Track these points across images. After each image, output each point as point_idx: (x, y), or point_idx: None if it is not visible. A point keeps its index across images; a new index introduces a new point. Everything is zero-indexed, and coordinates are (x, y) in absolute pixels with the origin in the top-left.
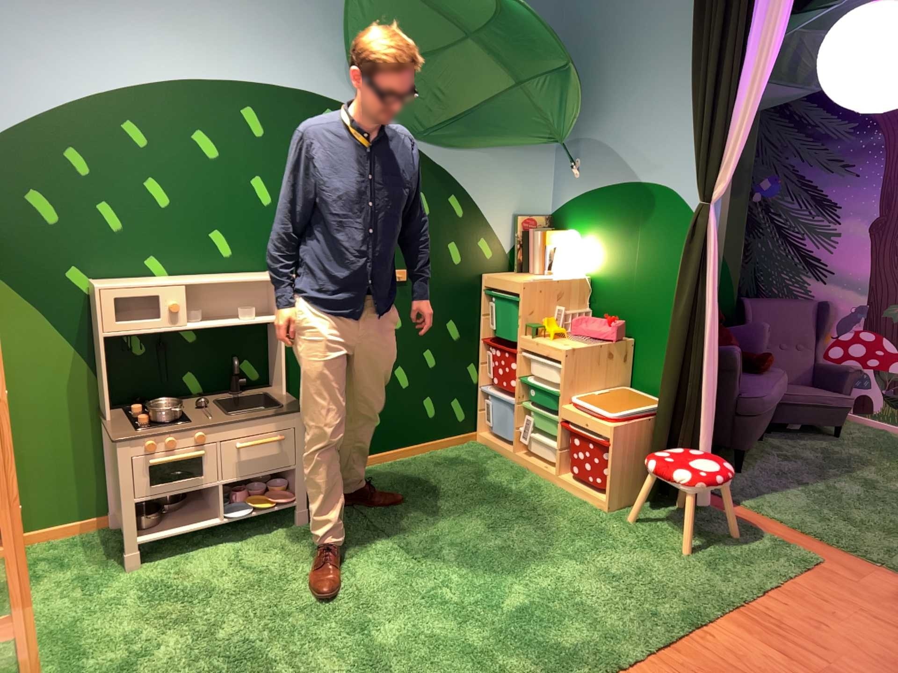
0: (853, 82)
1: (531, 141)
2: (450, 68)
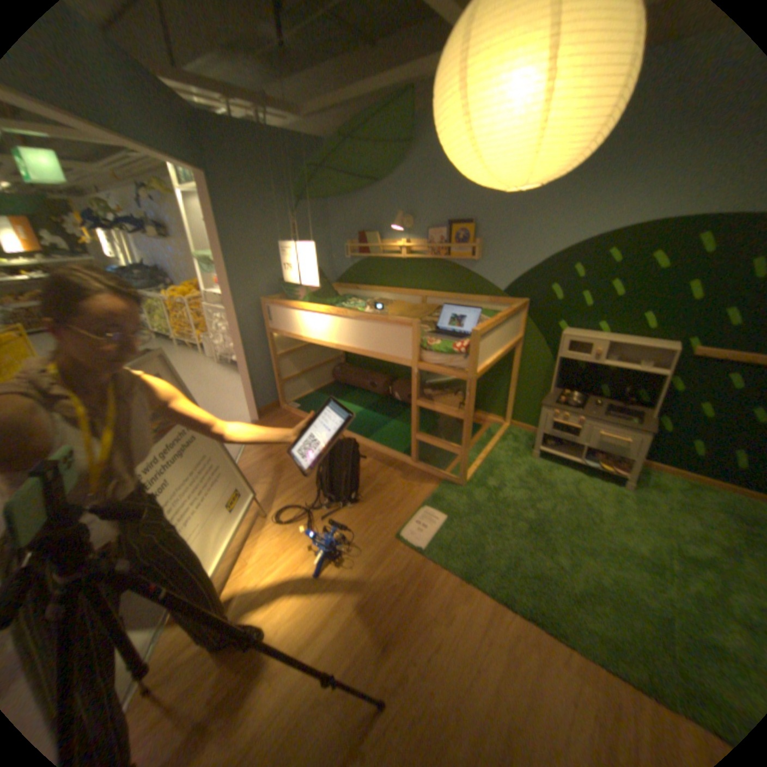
0: None
1: None
2: None
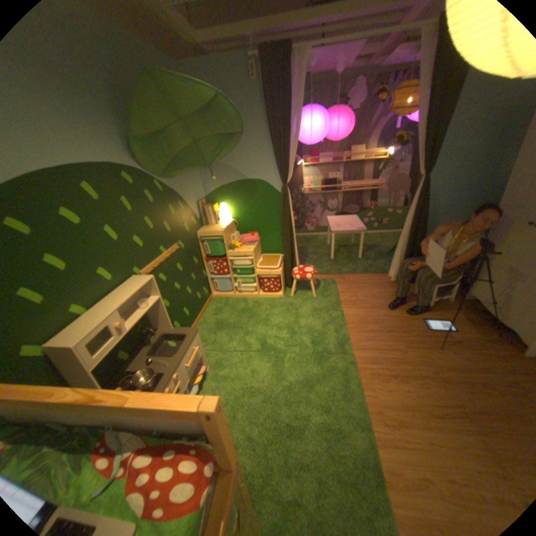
0: (312, 136)
1: (198, 168)
2: (169, 137)
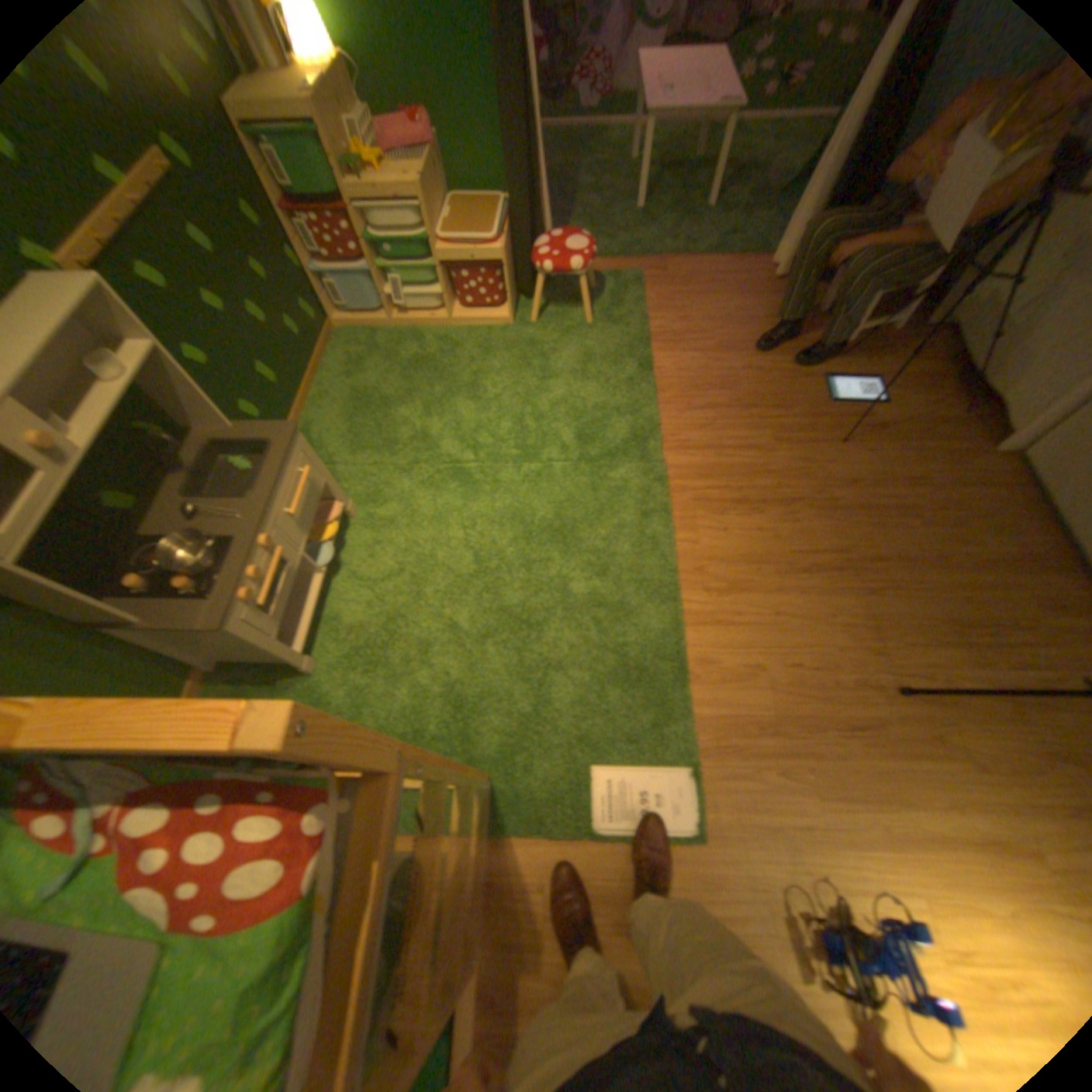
0: None
1: None
2: None
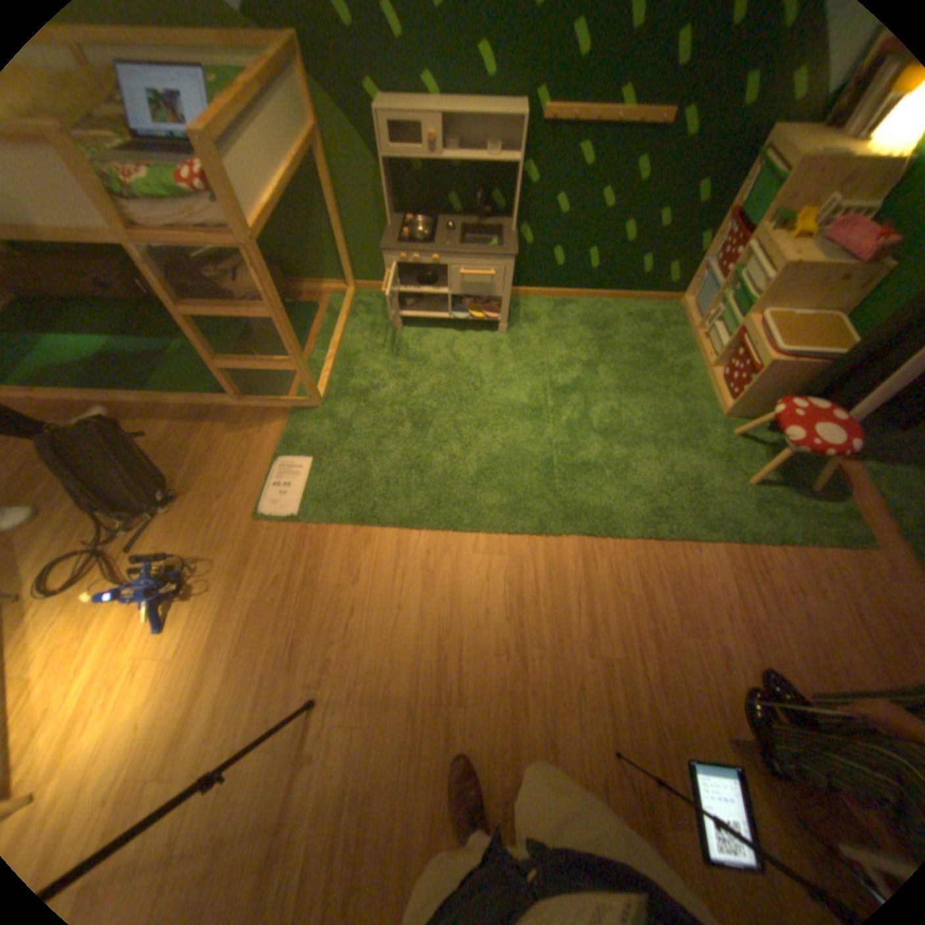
0: None
1: None
2: None
